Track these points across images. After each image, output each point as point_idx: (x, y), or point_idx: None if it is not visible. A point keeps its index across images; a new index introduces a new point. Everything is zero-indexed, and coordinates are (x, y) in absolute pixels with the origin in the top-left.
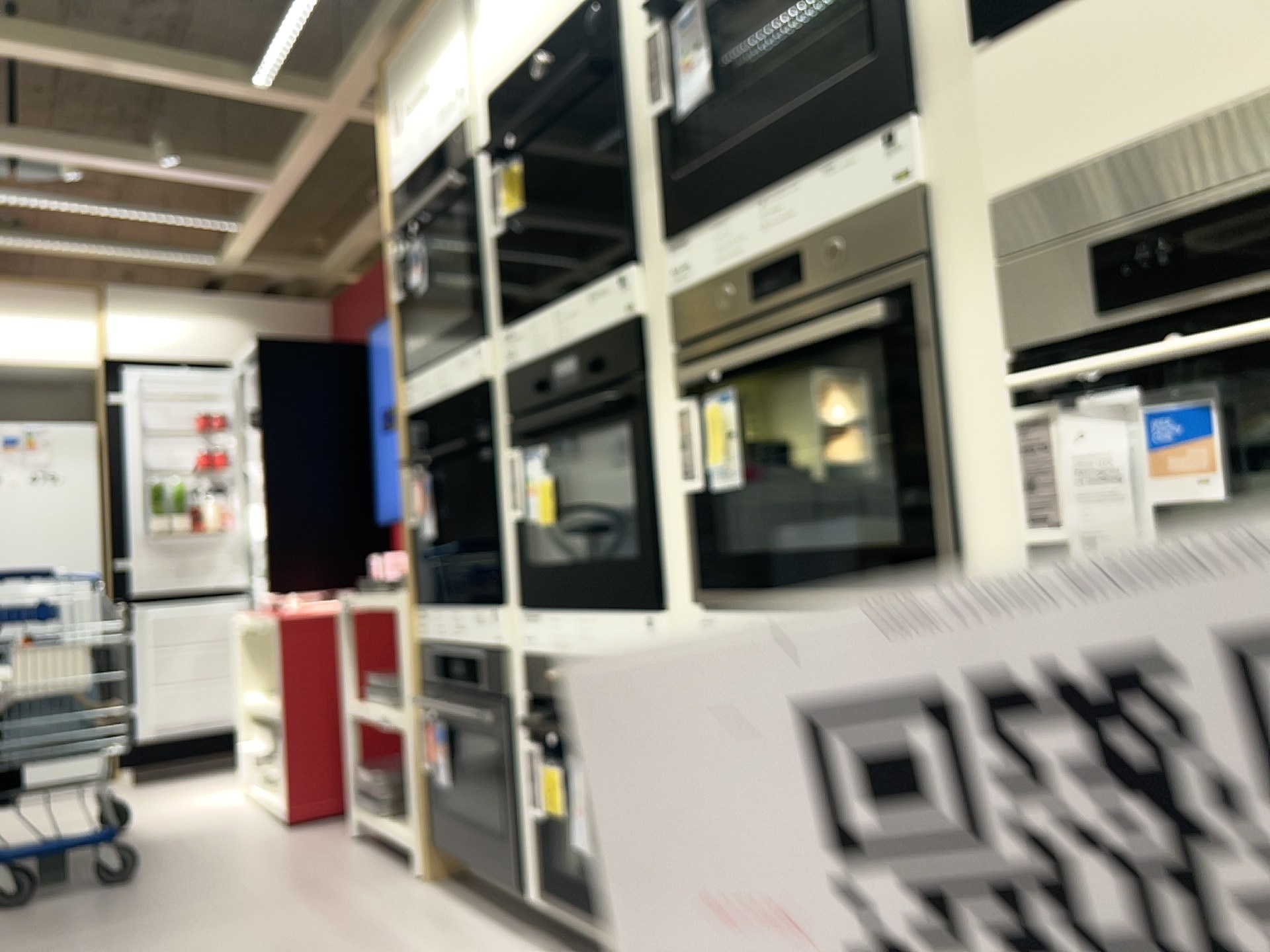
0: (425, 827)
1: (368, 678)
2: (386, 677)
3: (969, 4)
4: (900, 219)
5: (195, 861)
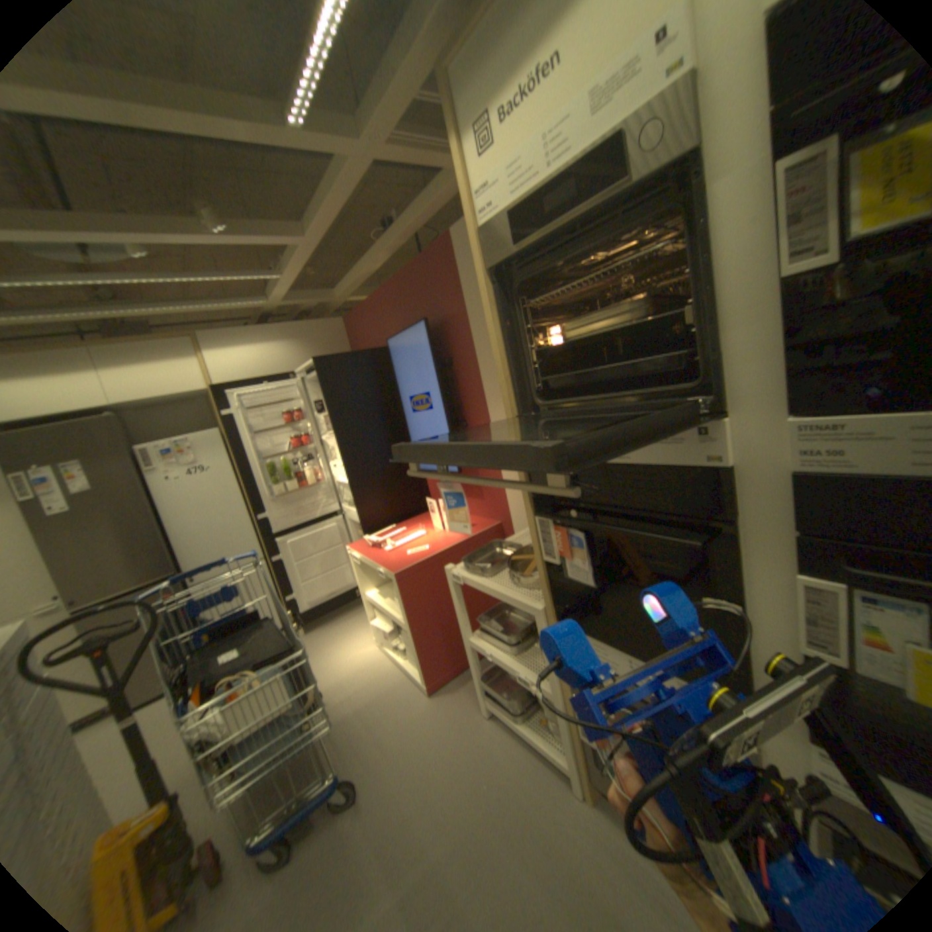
0: (584, 773)
1: (482, 627)
2: (497, 628)
3: None
4: None
5: (386, 758)
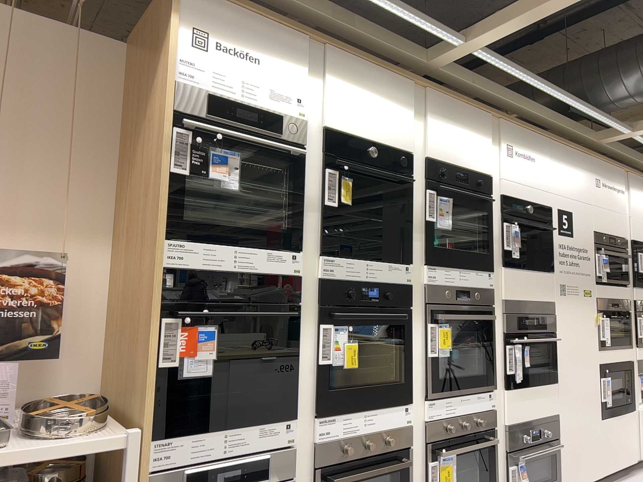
0: None
1: None
2: None
3: (500, 255)
4: (490, 295)
5: None
